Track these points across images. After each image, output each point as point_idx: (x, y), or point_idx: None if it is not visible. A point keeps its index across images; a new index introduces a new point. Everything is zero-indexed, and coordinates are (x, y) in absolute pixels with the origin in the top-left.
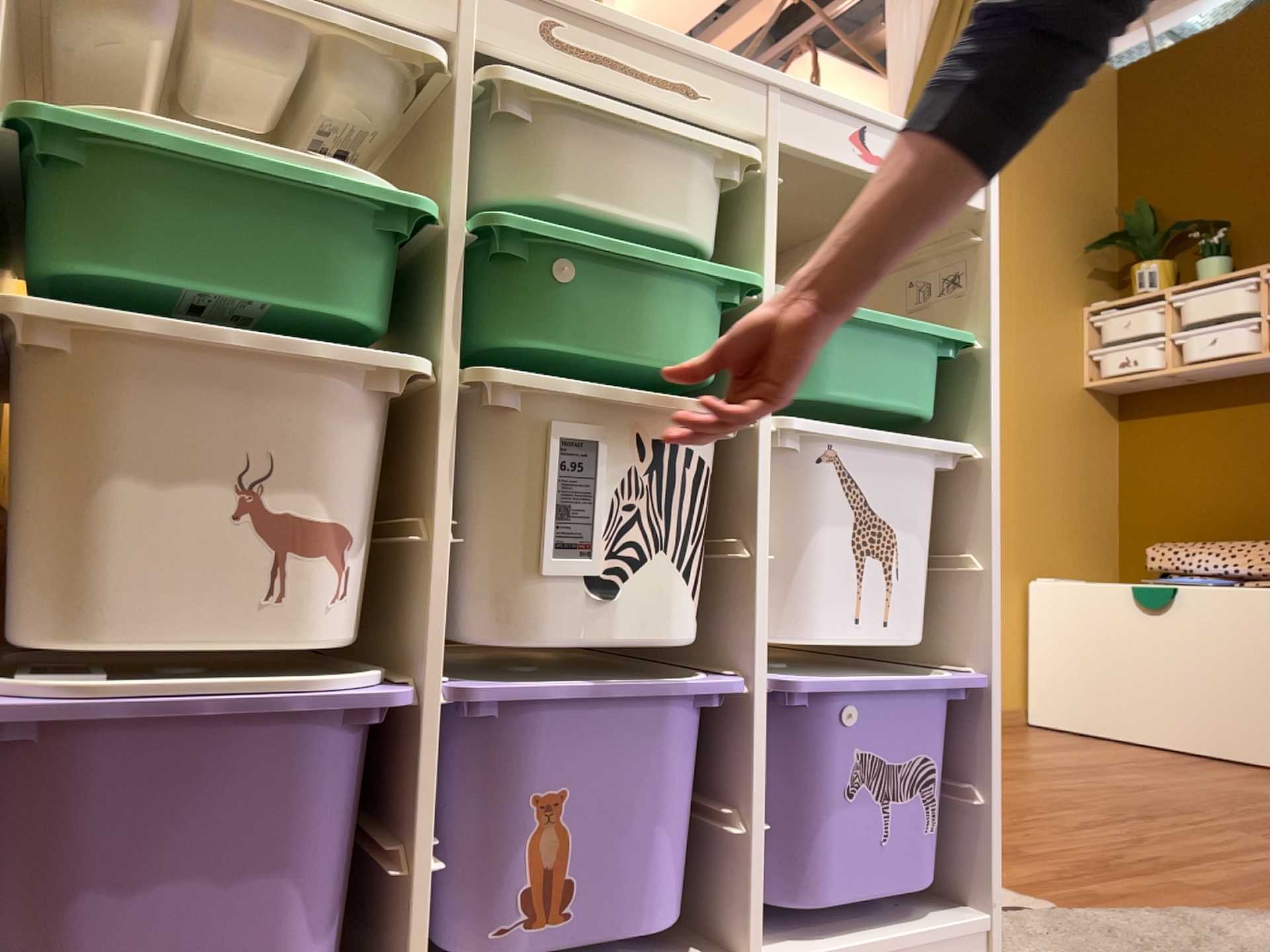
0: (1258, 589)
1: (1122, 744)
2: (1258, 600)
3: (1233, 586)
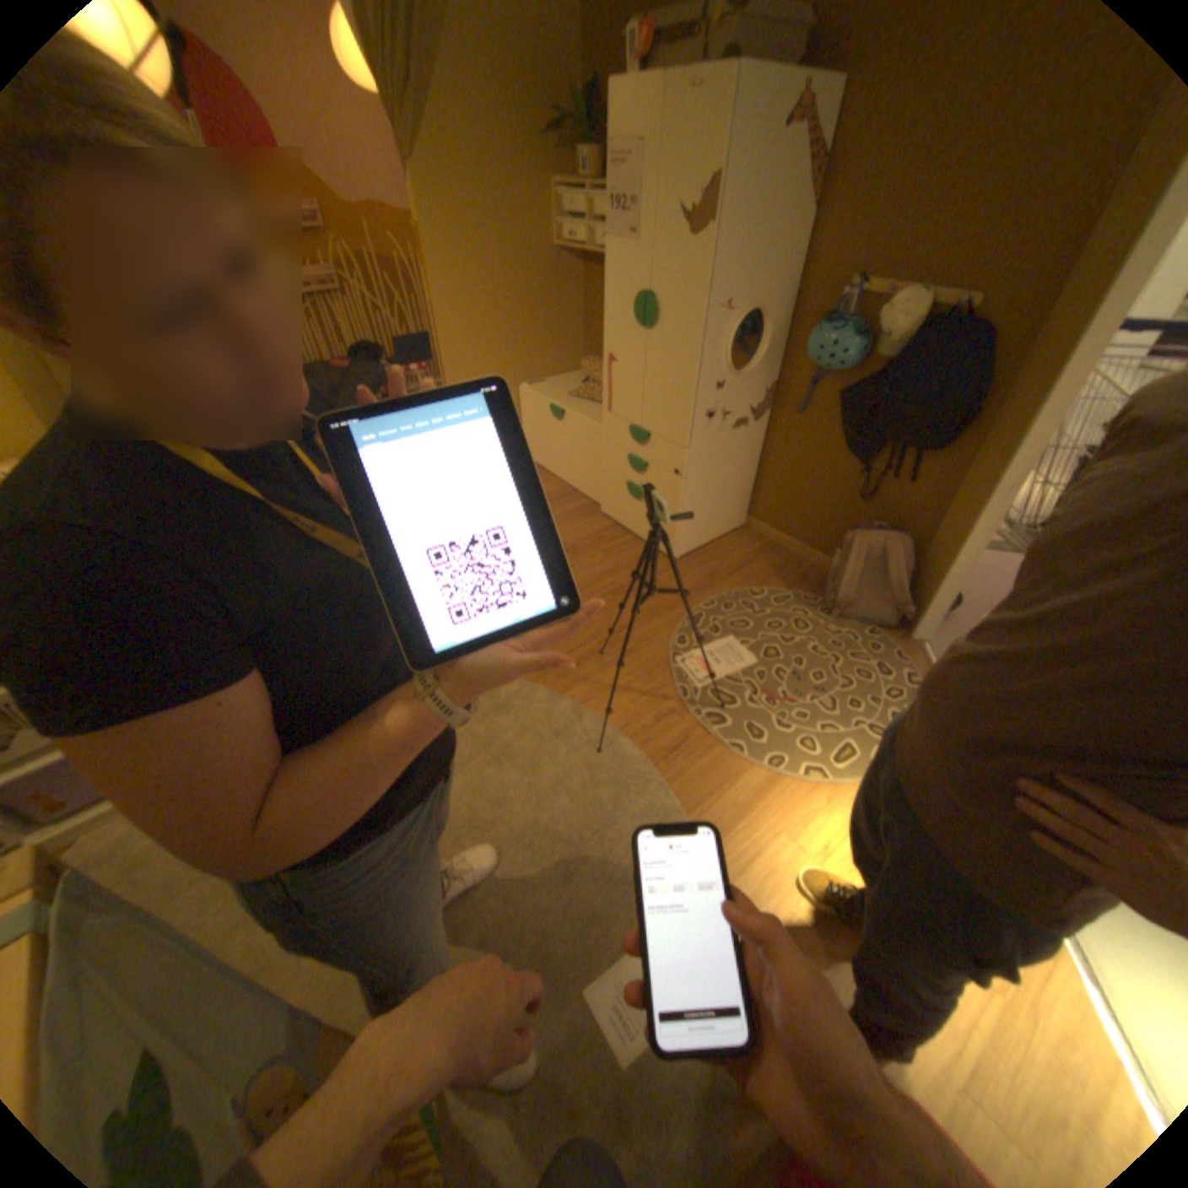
0: (592, 426)
1: (550, 483)
2: (591, 432)
3: (589, 418)
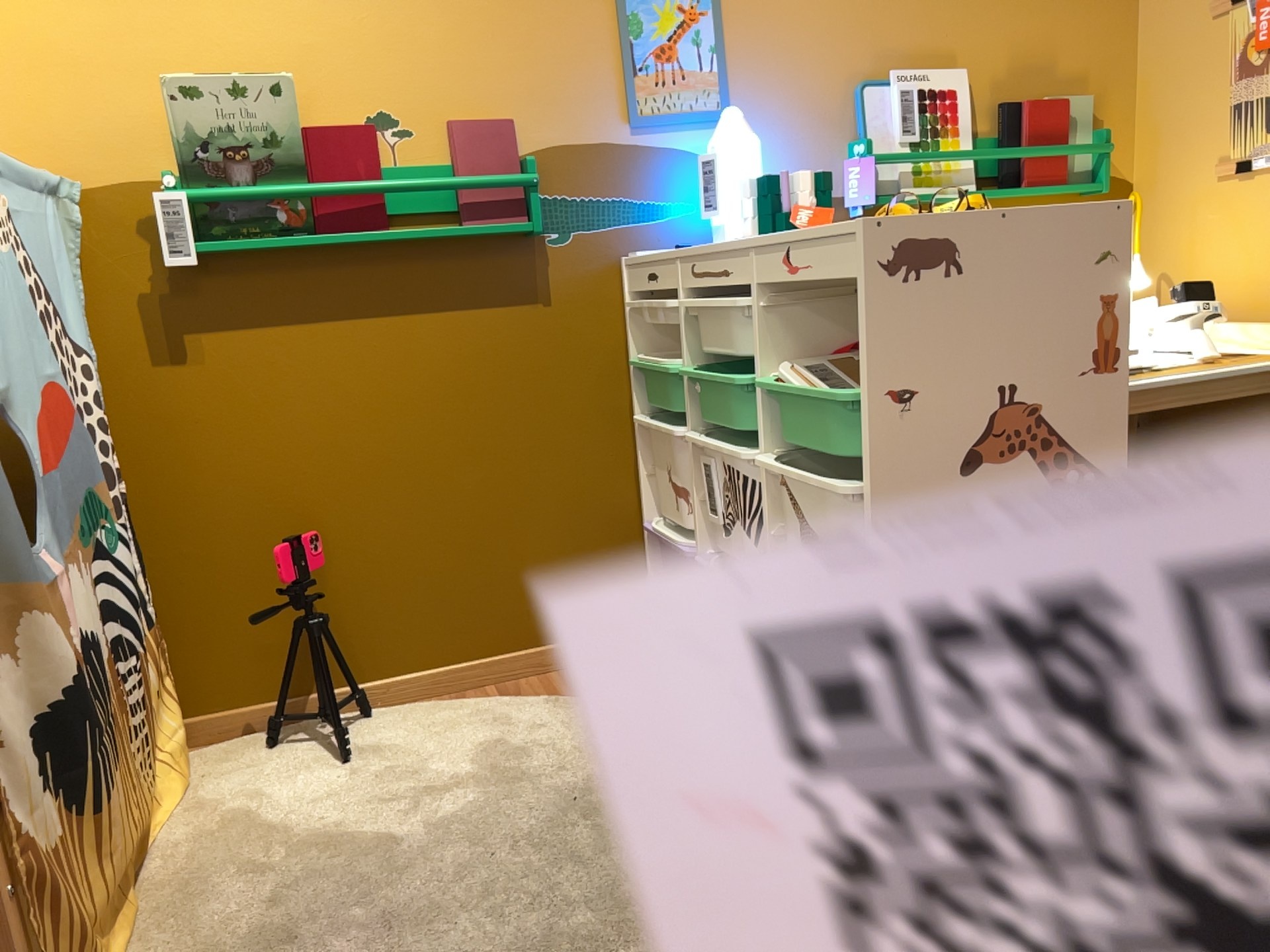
0: None
1: None
2: None
3: None
